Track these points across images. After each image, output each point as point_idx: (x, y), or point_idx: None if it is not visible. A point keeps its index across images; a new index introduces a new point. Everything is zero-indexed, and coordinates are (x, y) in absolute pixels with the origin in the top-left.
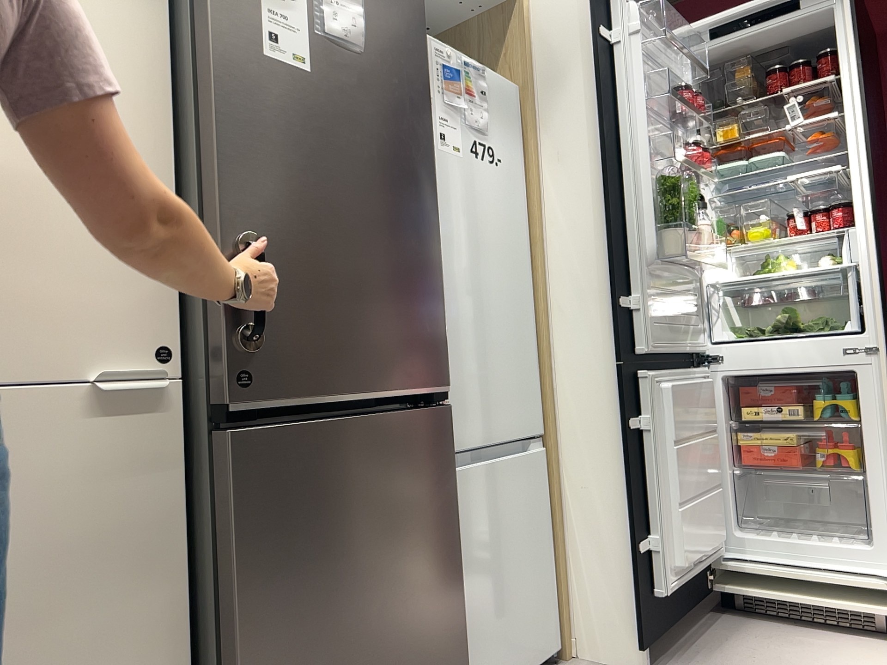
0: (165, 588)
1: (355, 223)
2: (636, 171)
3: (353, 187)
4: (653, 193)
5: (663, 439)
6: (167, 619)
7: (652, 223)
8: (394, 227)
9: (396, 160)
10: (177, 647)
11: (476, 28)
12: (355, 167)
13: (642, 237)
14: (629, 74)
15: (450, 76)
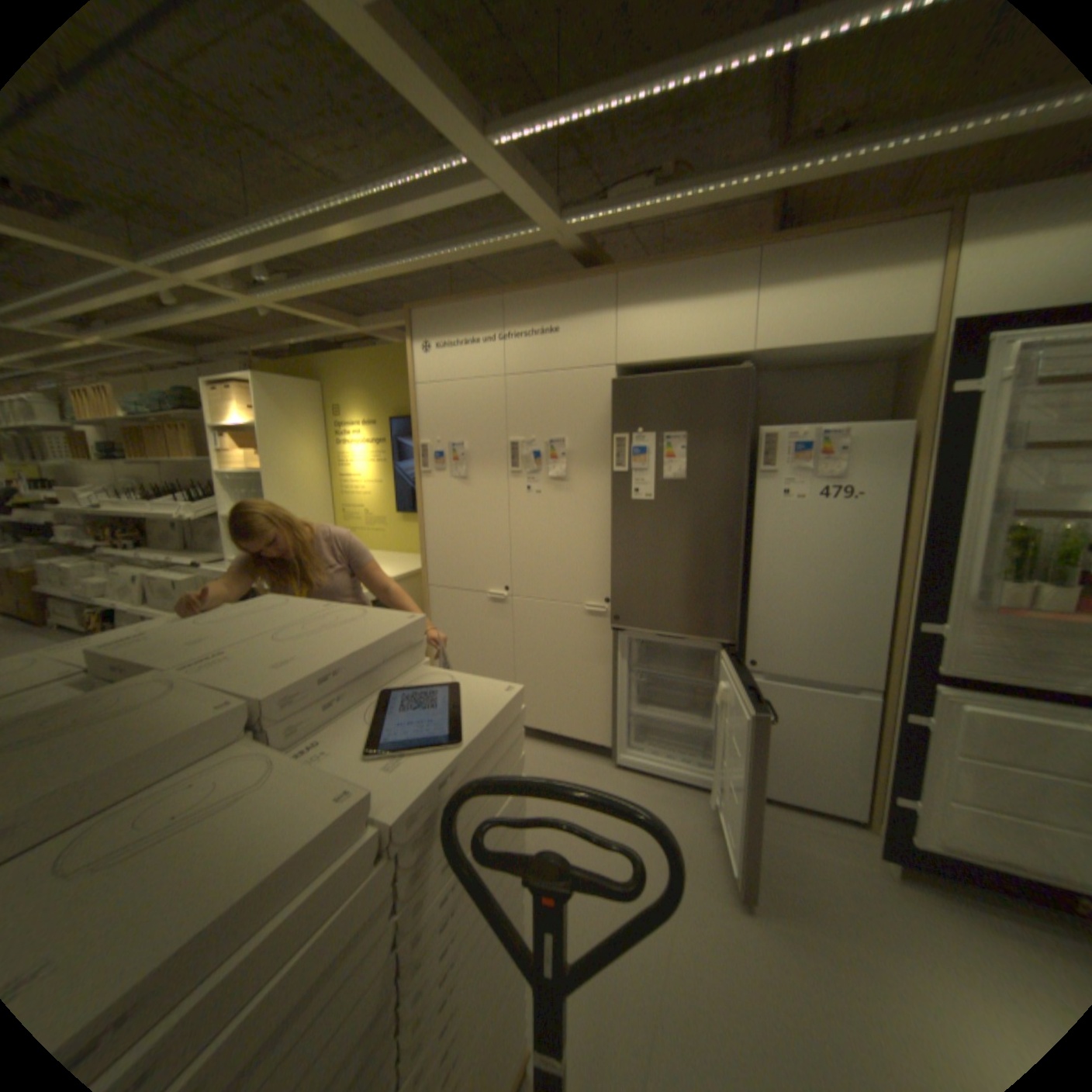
0: (606, 669)
1: (675, 562)
2: (975, 520)
3: (675, 546)
4: (1015, 538)
5: (953, 747)
6: (606, 677)
7: (994, 568)
8: (701, 562)
9: (707, 529)
10: (609, 687)
11: (923, 353)
12: (677, 537)
13: (966, 581)
14: (990, 424)
15: (801, 449)
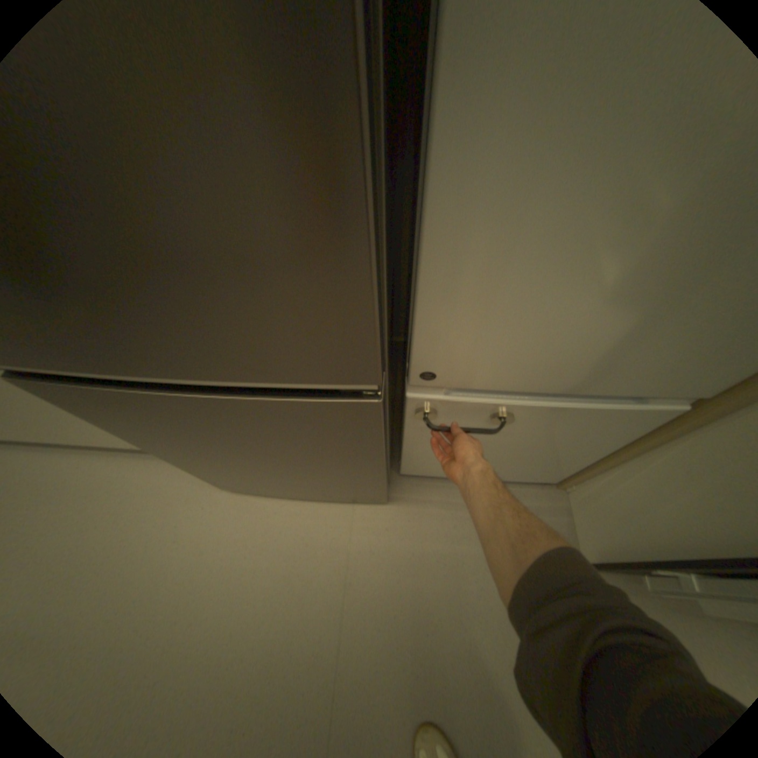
0: None
1: None
2: None
3: None
4: None
5: None
6: None
7: None
8: None
9: None
10: None
11: None
12: None
13: None
14: None
15: None
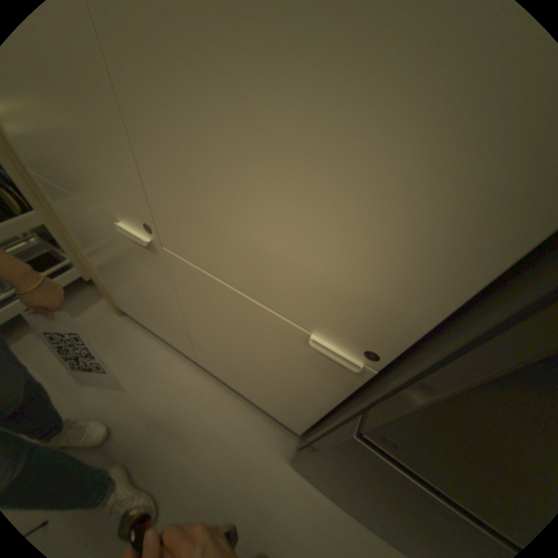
0: (320, 405)
1: None
2: None
3: None
4: None
5: None
6: (316, 409)
7: None
8: None
9: None
10: (316, 415)
11: None
12: None
13: None
14: None
15: None
